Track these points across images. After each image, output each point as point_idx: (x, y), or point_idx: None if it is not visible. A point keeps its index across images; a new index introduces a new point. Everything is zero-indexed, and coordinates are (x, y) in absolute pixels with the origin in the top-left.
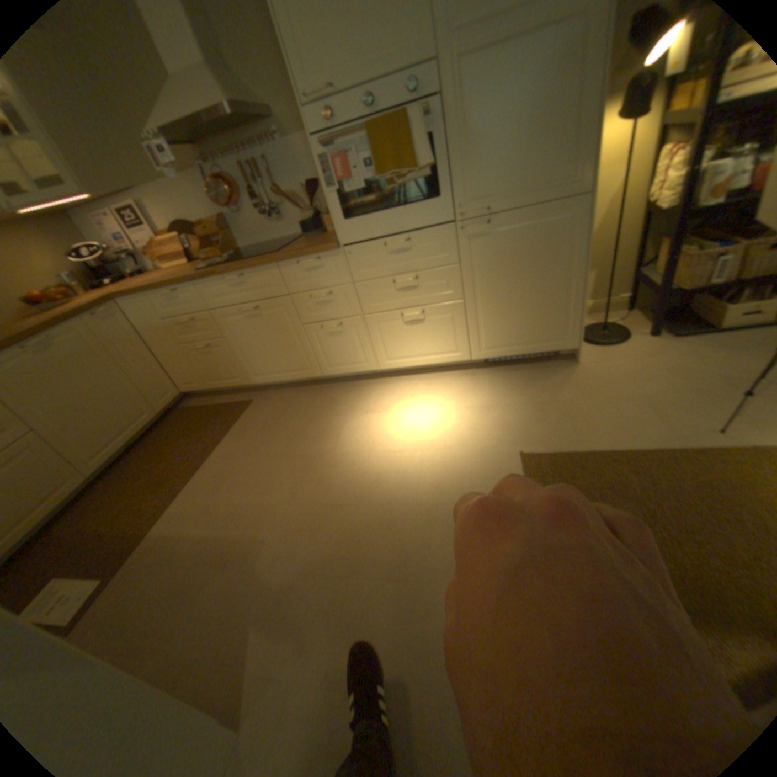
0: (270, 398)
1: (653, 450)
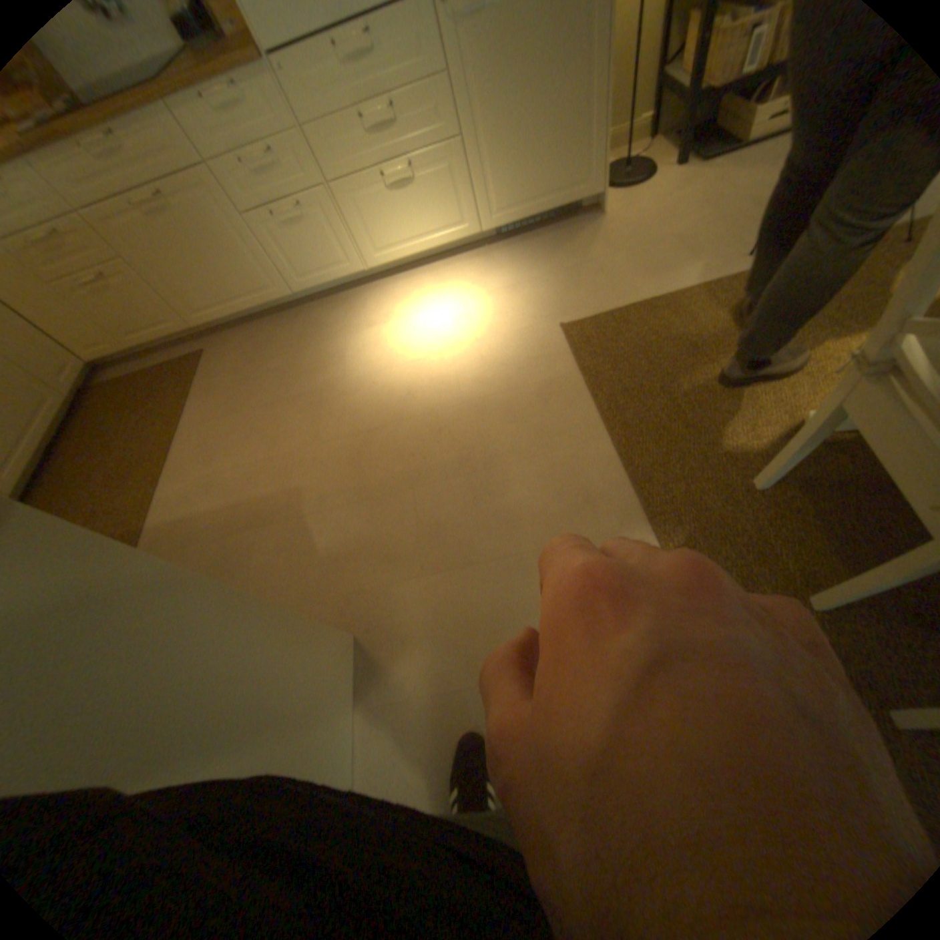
0: (227, 343)
1: (690, 286)
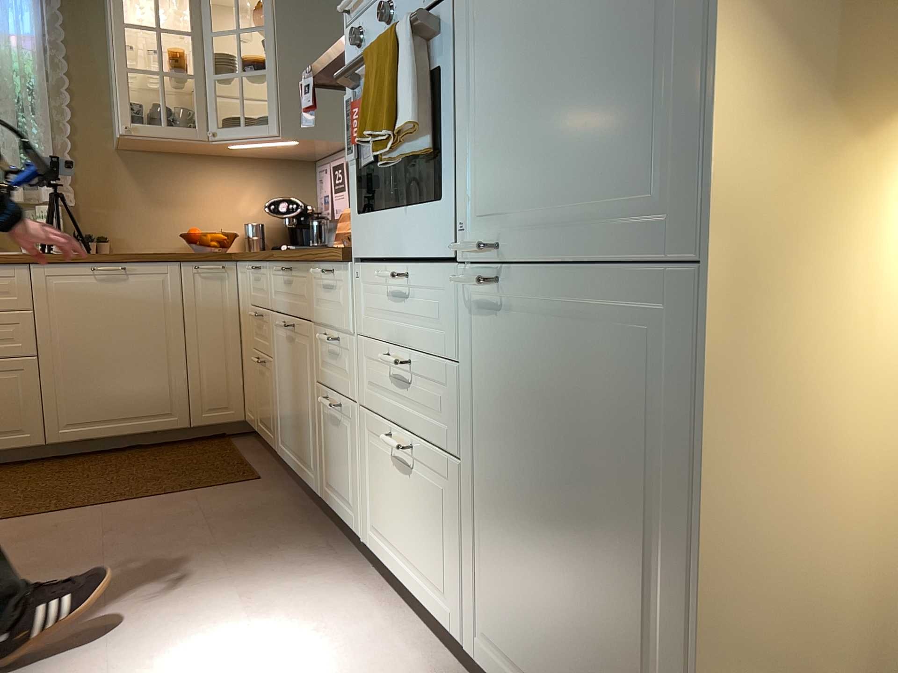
0: (269, 490)
1: None
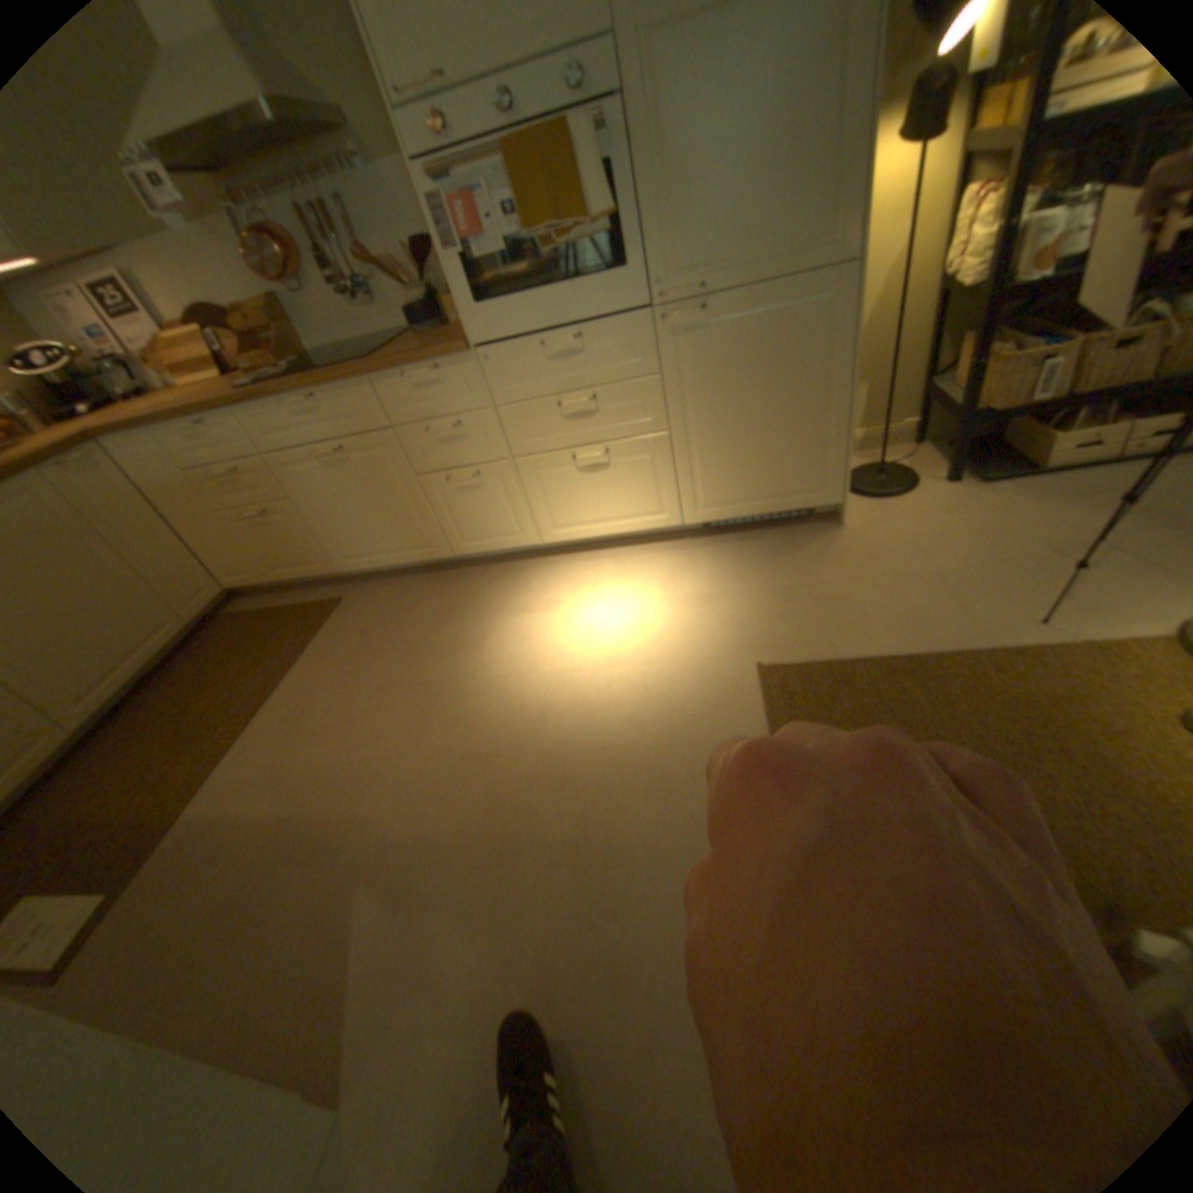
0: (372, 595)
1: (949, 653)
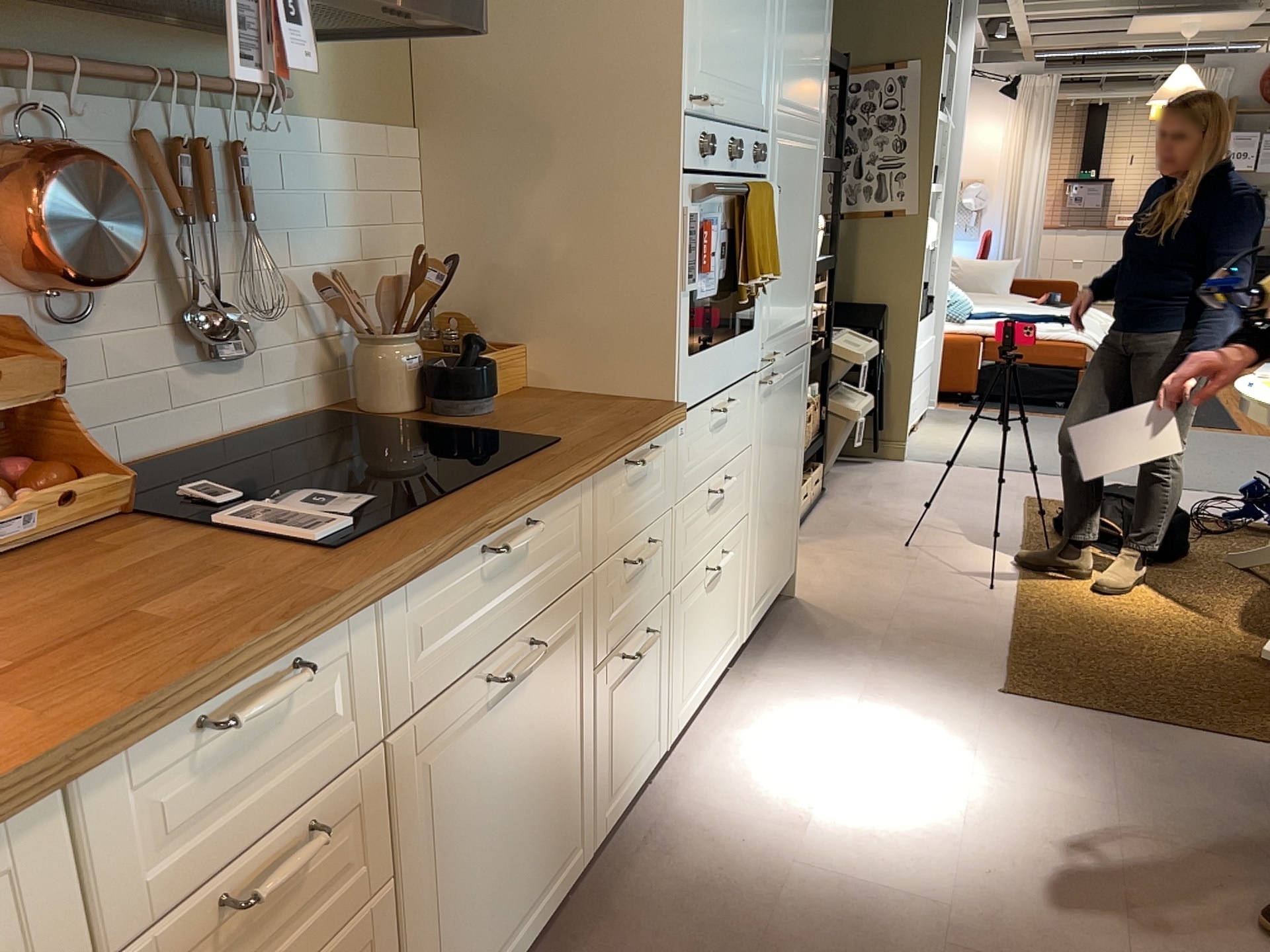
0: None
1: (1012, 622)
